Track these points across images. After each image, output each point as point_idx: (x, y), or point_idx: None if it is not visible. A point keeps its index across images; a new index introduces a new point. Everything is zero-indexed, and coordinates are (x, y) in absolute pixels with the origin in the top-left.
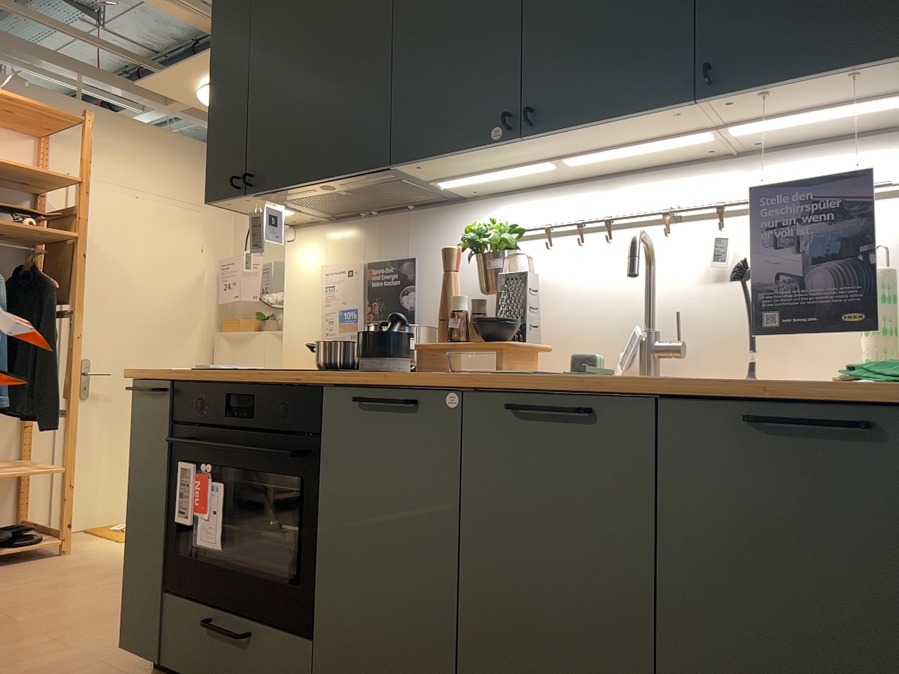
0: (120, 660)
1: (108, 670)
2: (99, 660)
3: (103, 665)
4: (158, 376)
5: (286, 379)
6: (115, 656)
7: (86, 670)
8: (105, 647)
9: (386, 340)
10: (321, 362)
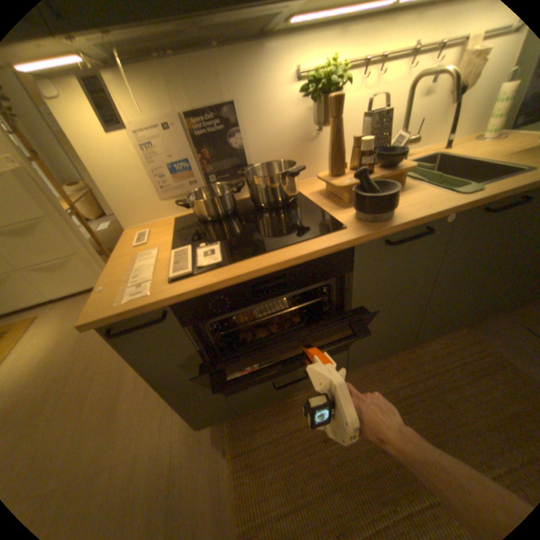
0: (177, 430)
1: (184, 440)
2: (165, 443)
3: (175, 441)
4: (144, 309)
5: (313, 250)
6: (168, 432)
7: (172, 453)
8: (150, 434)
9: (393, 193)
10: (212, 213)
